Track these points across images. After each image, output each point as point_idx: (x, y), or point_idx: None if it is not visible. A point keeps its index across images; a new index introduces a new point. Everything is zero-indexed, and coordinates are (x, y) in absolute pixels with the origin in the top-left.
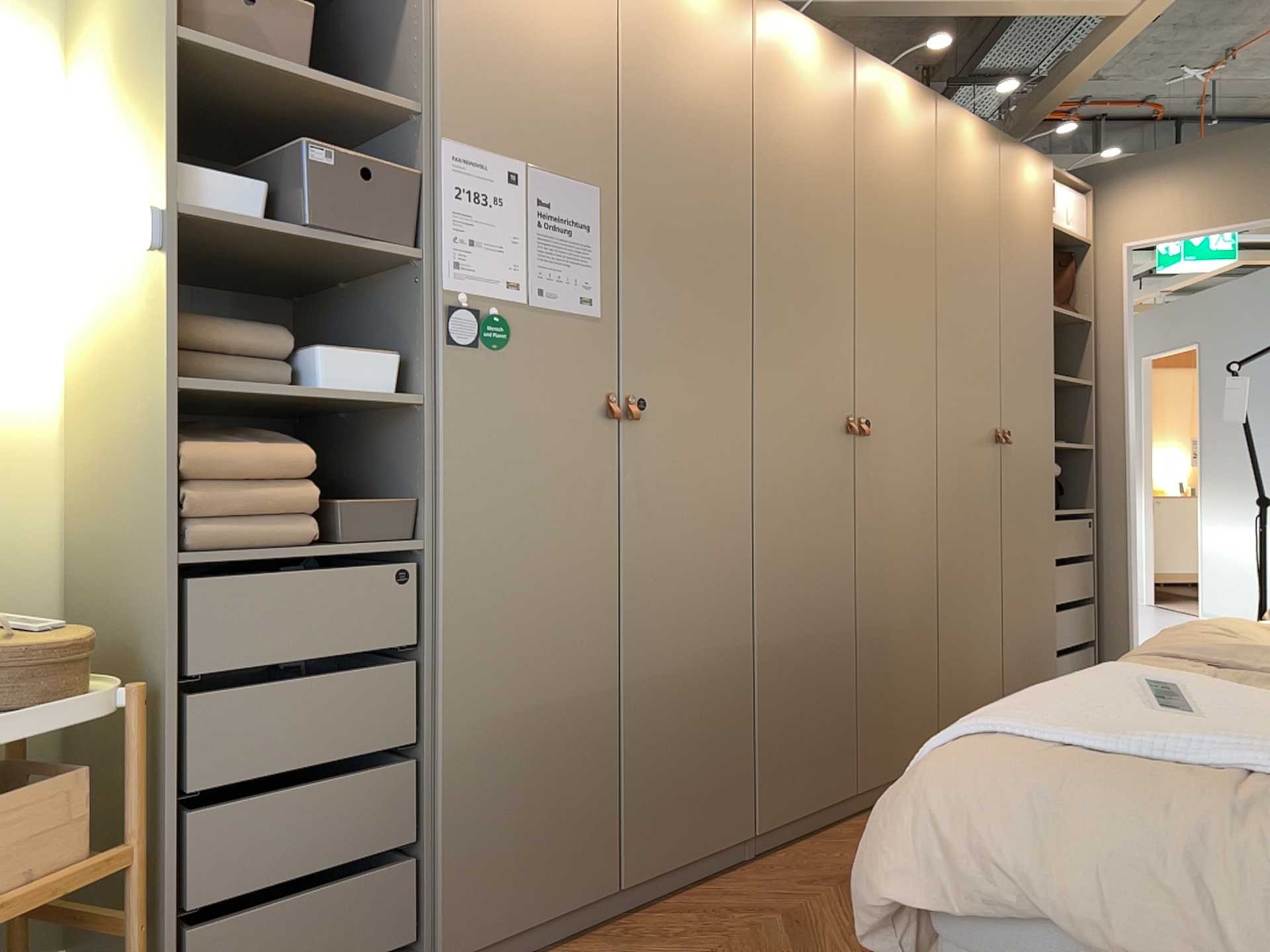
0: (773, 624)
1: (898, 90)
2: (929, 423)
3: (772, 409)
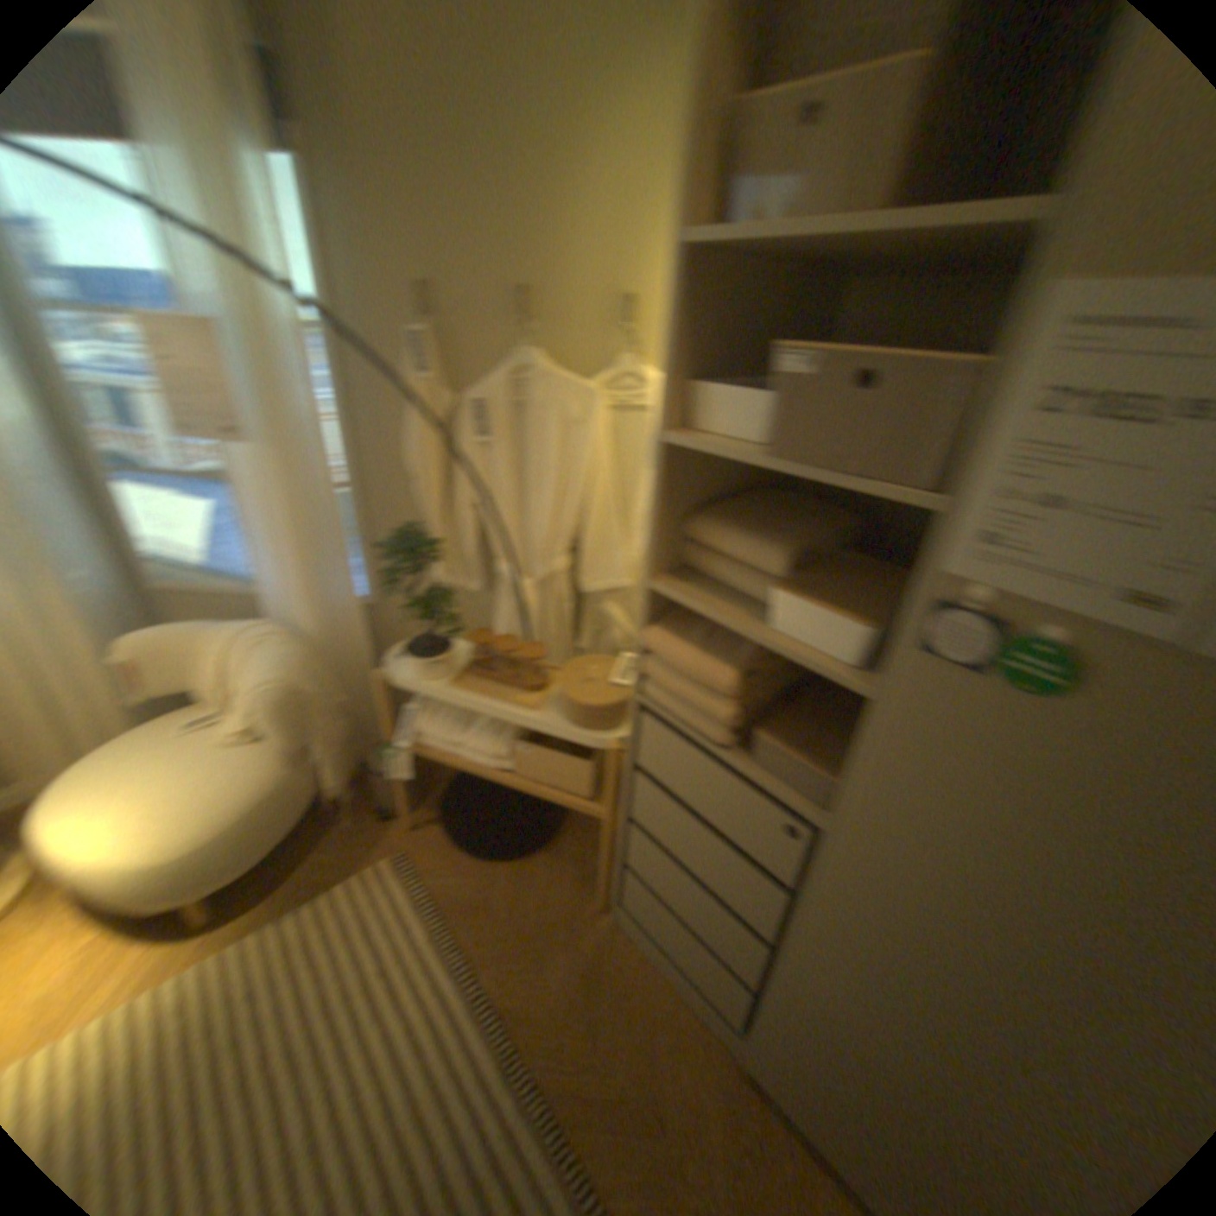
0: None
1: None
2: None
3: None
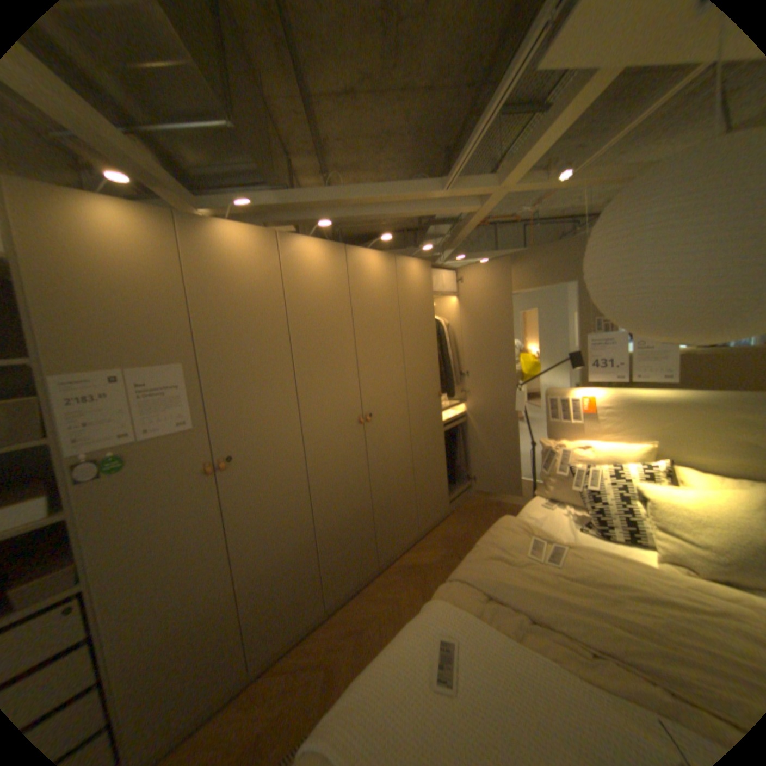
0: (330, 520)
1: (378, 257)
2: (409, 400)
3: (319, 428)
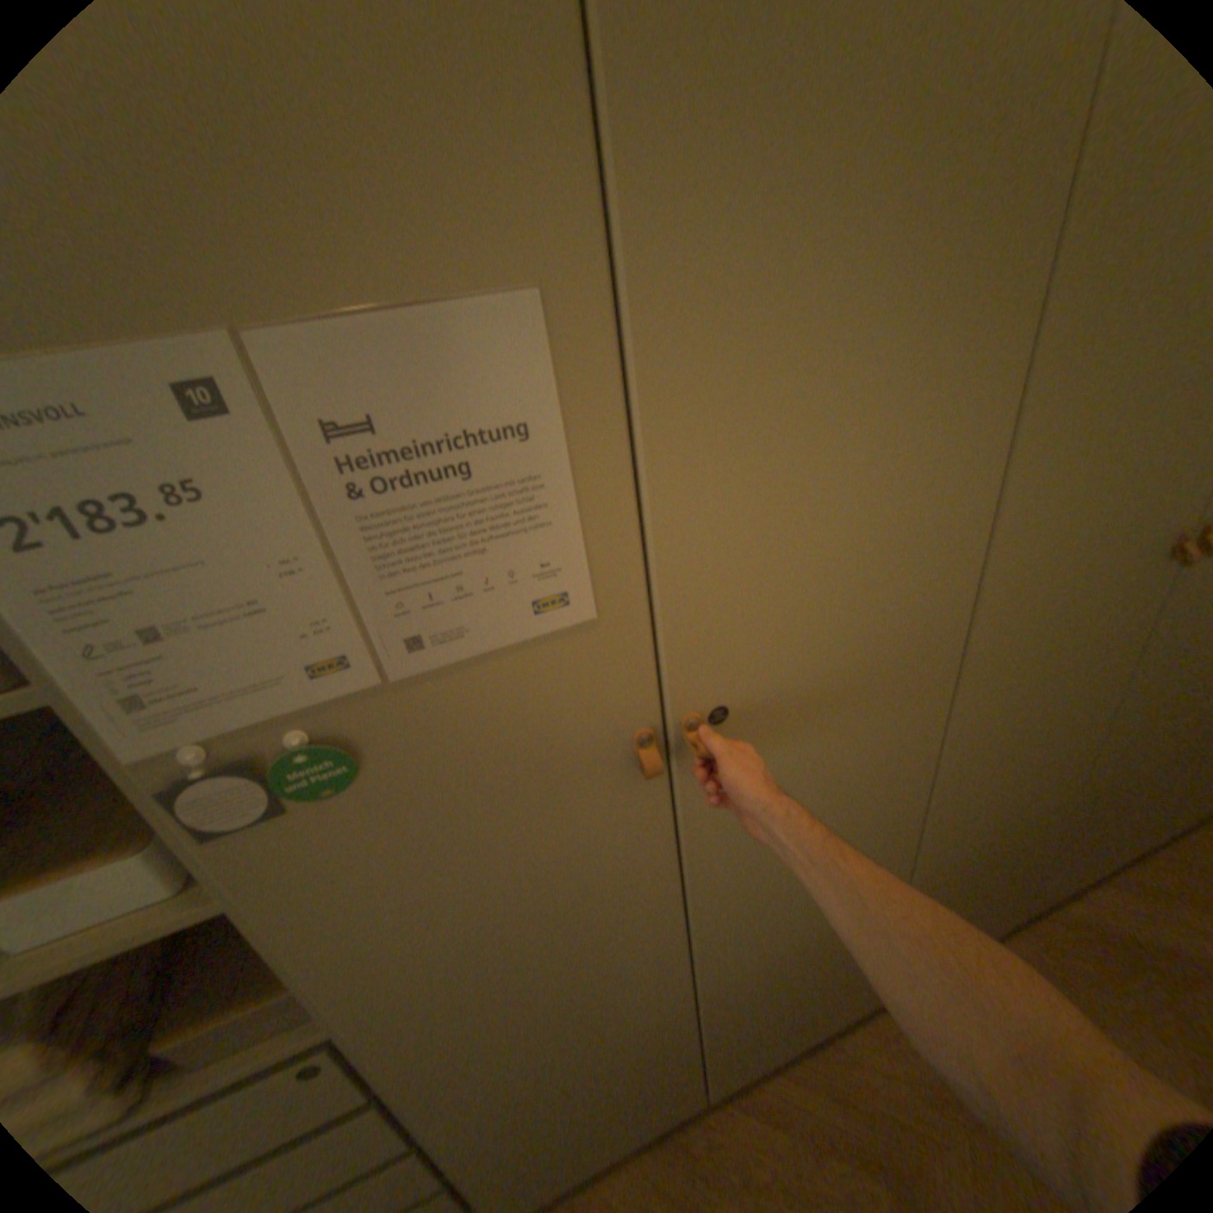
0: (962, 843)
1: None
2: None
3: (1036, 587)
